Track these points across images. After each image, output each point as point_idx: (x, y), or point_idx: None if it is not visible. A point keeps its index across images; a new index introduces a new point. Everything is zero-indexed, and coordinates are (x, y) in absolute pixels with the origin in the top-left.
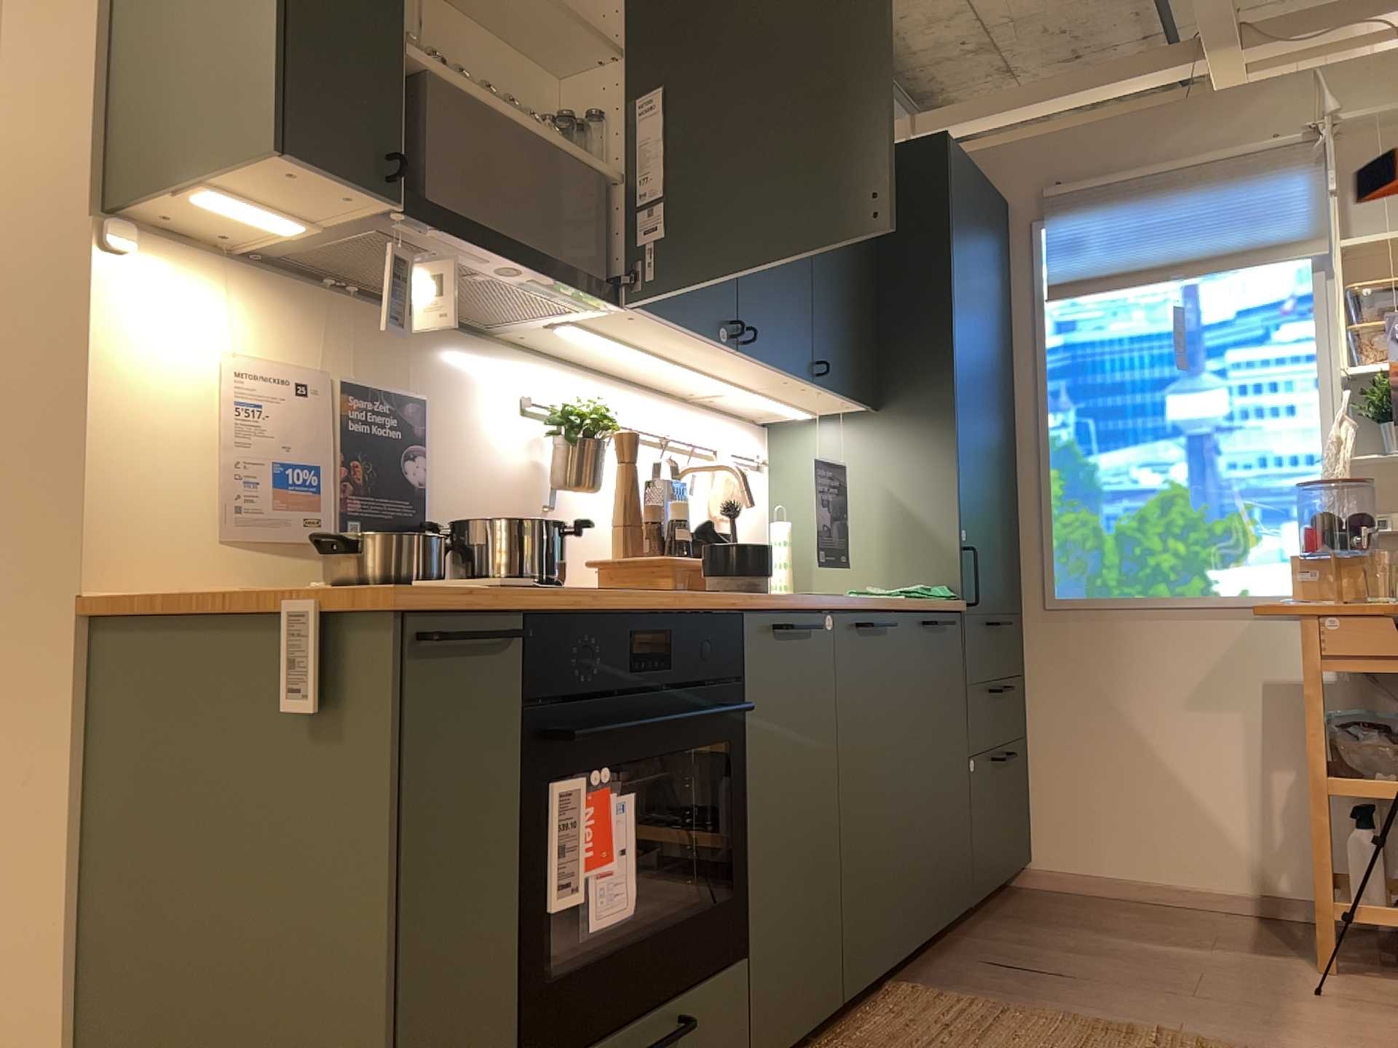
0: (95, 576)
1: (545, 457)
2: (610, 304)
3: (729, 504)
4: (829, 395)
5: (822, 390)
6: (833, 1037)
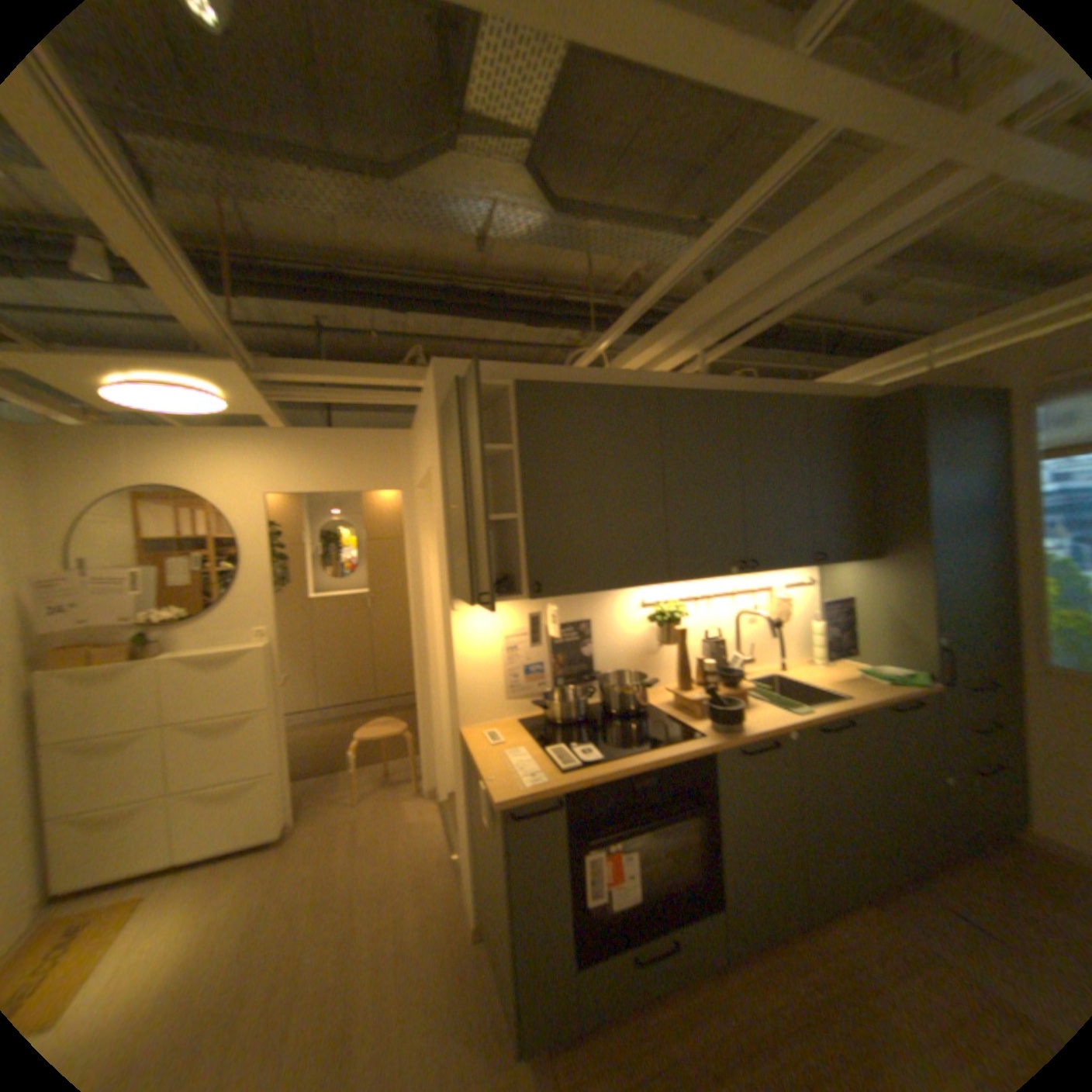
0: (462, 722)
1: (654, 626)
2: (656, 582)
3: (776, 620)
4: (834, 562)
5: (826, 564)
6: (808, 936)
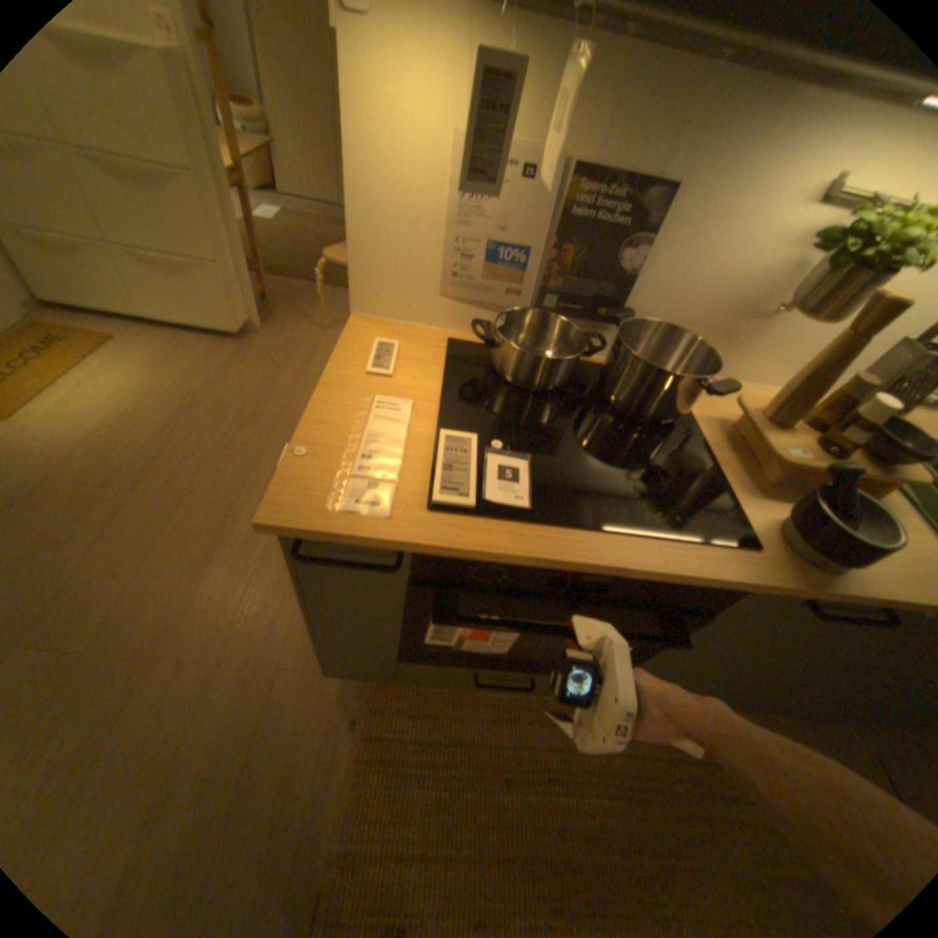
0: (356, 305)
1: (815, 259)
2: None
3: None
4: None
5: None
6: None
